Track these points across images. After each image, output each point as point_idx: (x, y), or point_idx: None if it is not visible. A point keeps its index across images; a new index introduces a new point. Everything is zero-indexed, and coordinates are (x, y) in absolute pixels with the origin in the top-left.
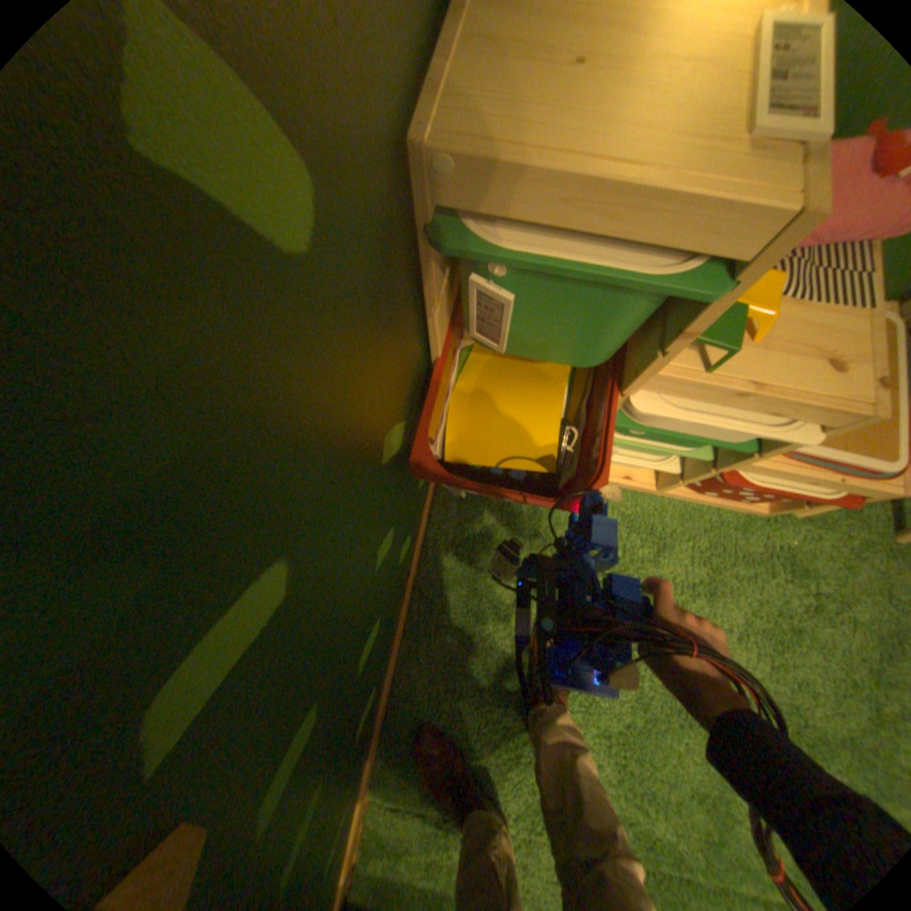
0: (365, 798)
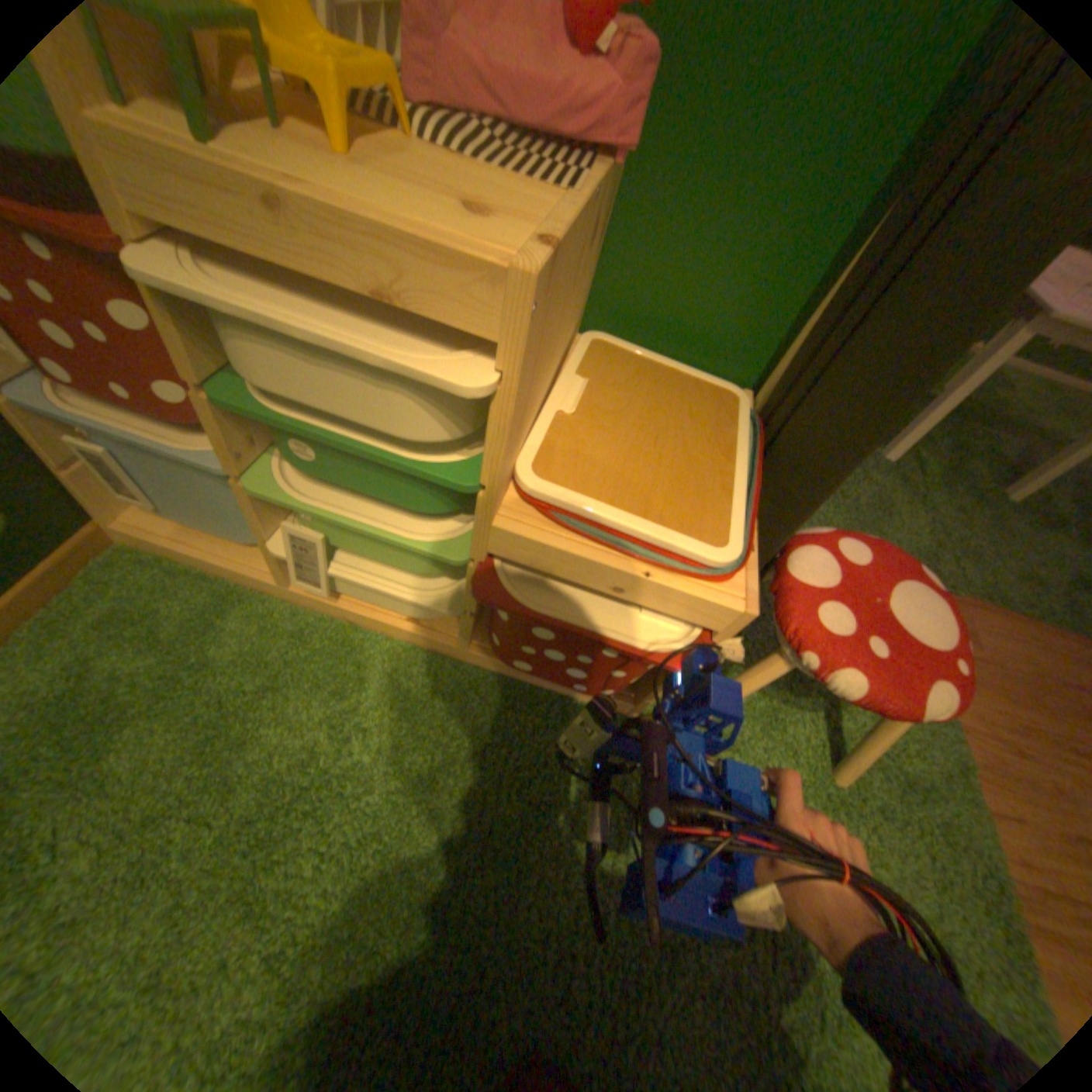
0: None
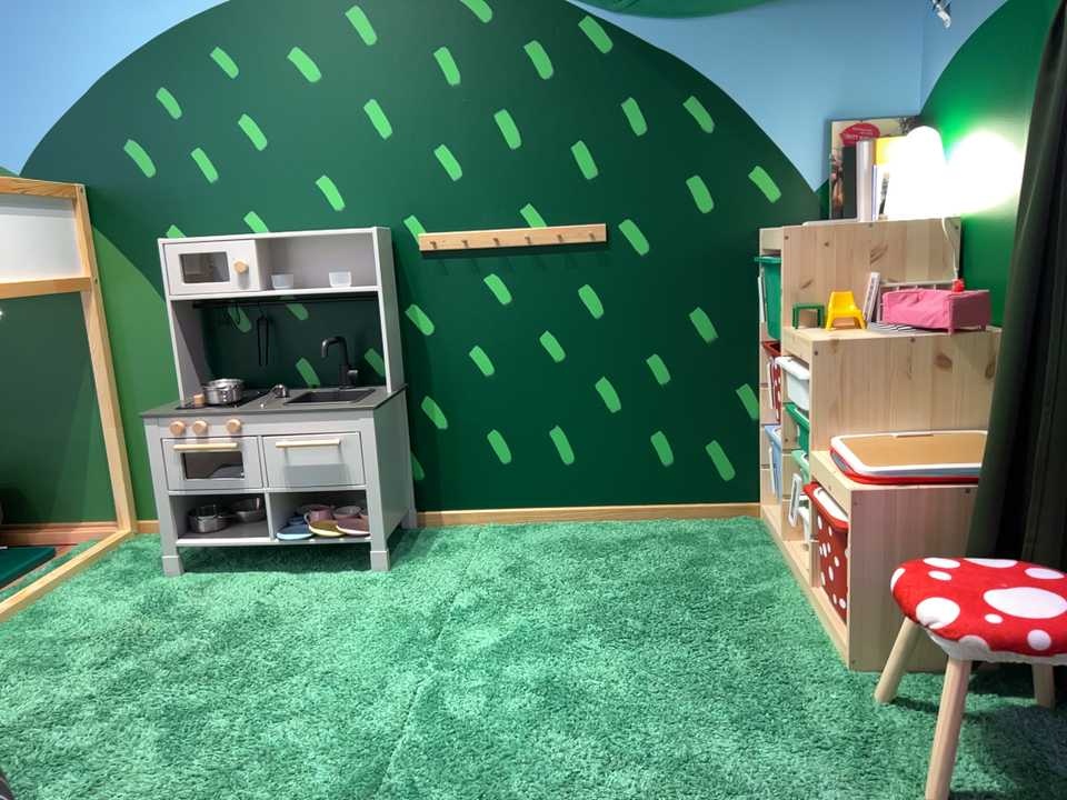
0: (483, 523)
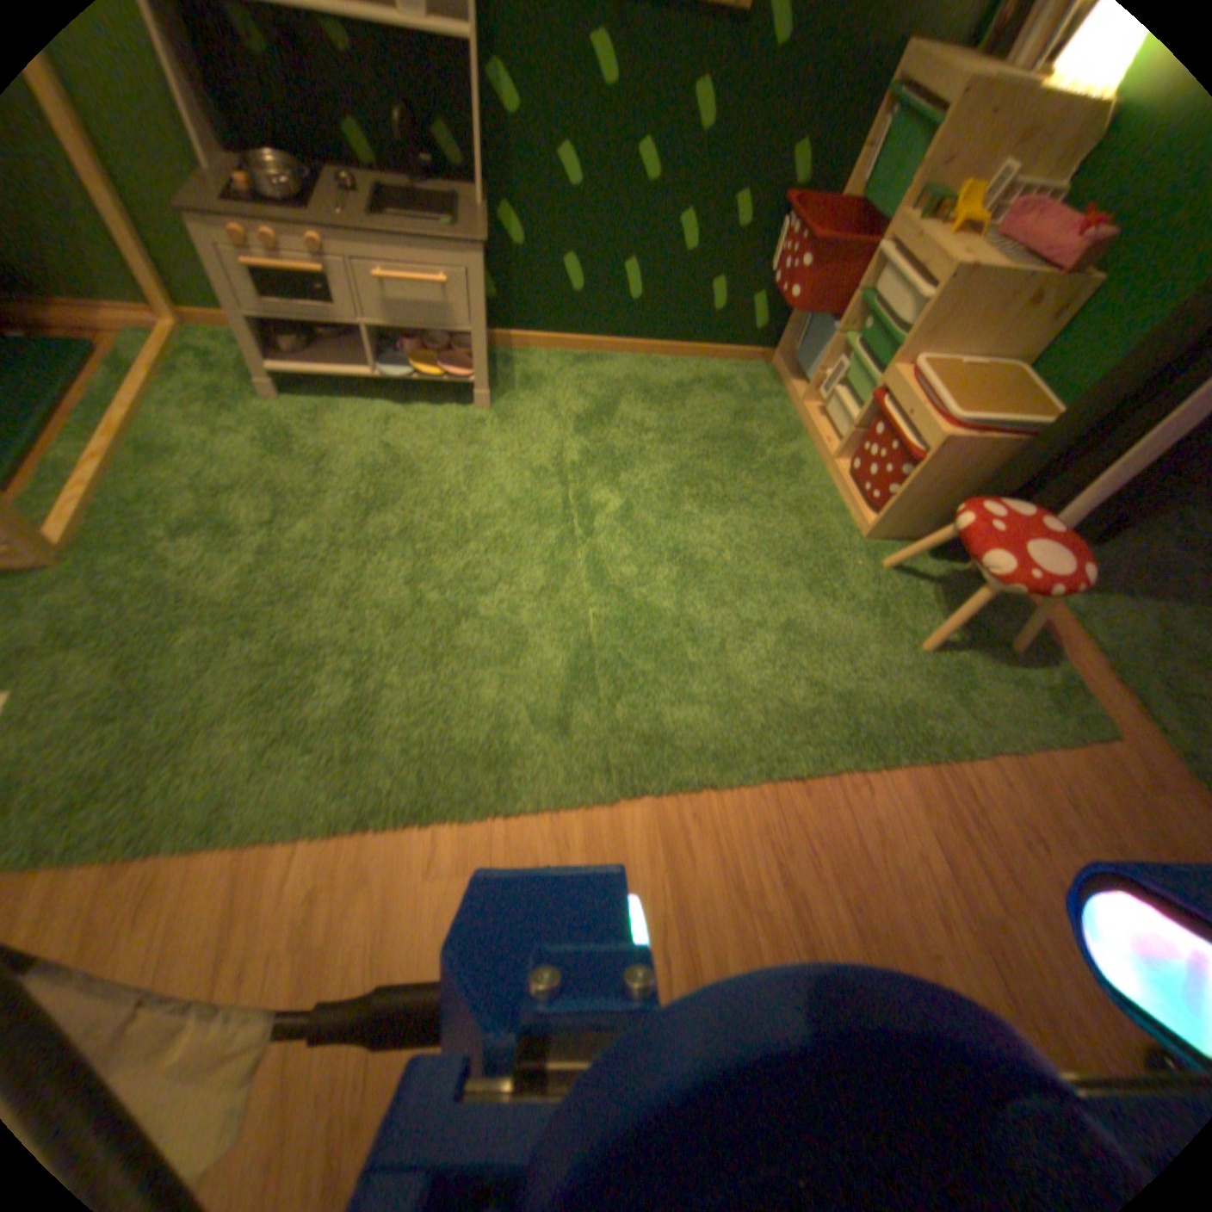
0: (548, 343)
